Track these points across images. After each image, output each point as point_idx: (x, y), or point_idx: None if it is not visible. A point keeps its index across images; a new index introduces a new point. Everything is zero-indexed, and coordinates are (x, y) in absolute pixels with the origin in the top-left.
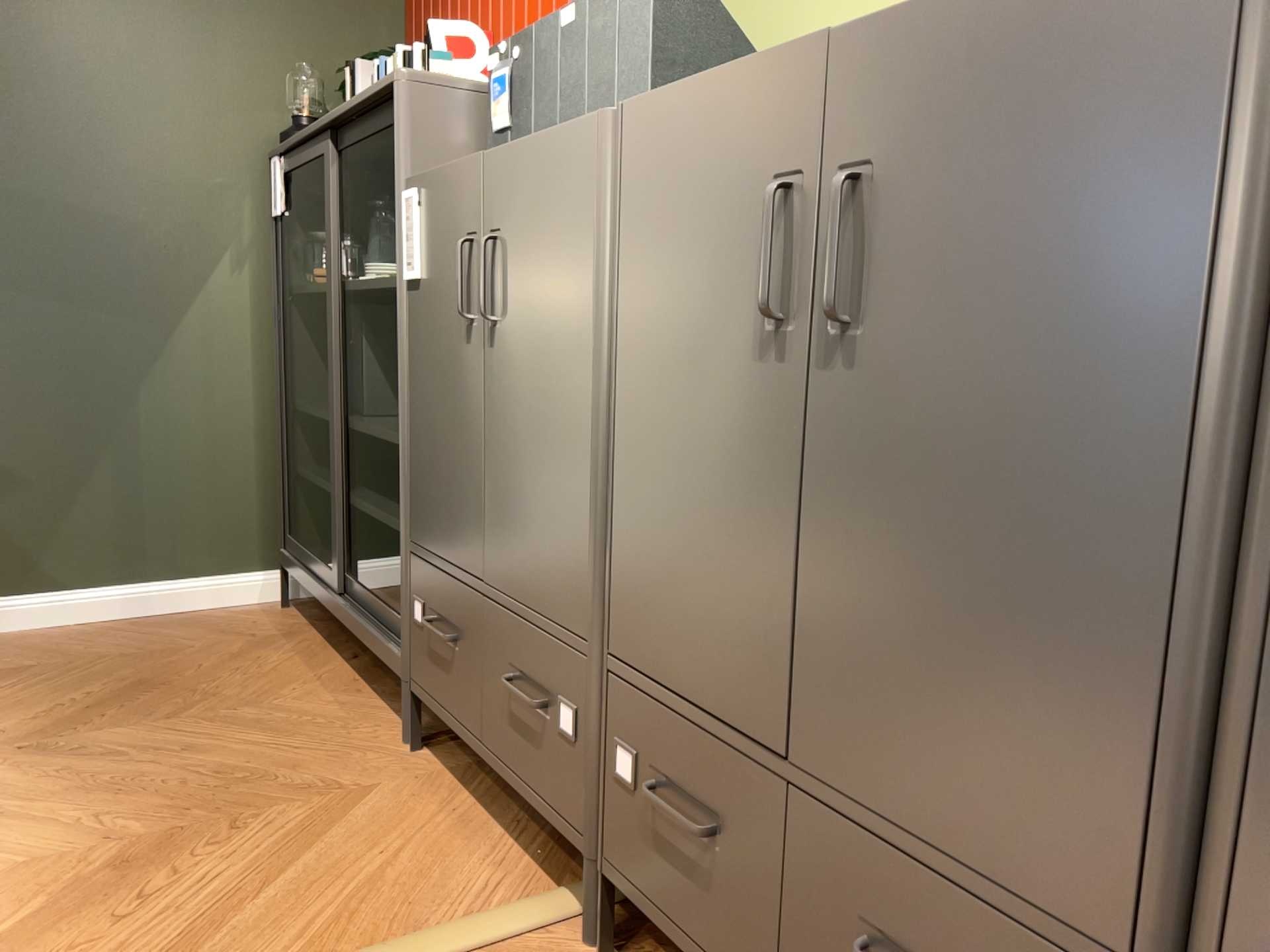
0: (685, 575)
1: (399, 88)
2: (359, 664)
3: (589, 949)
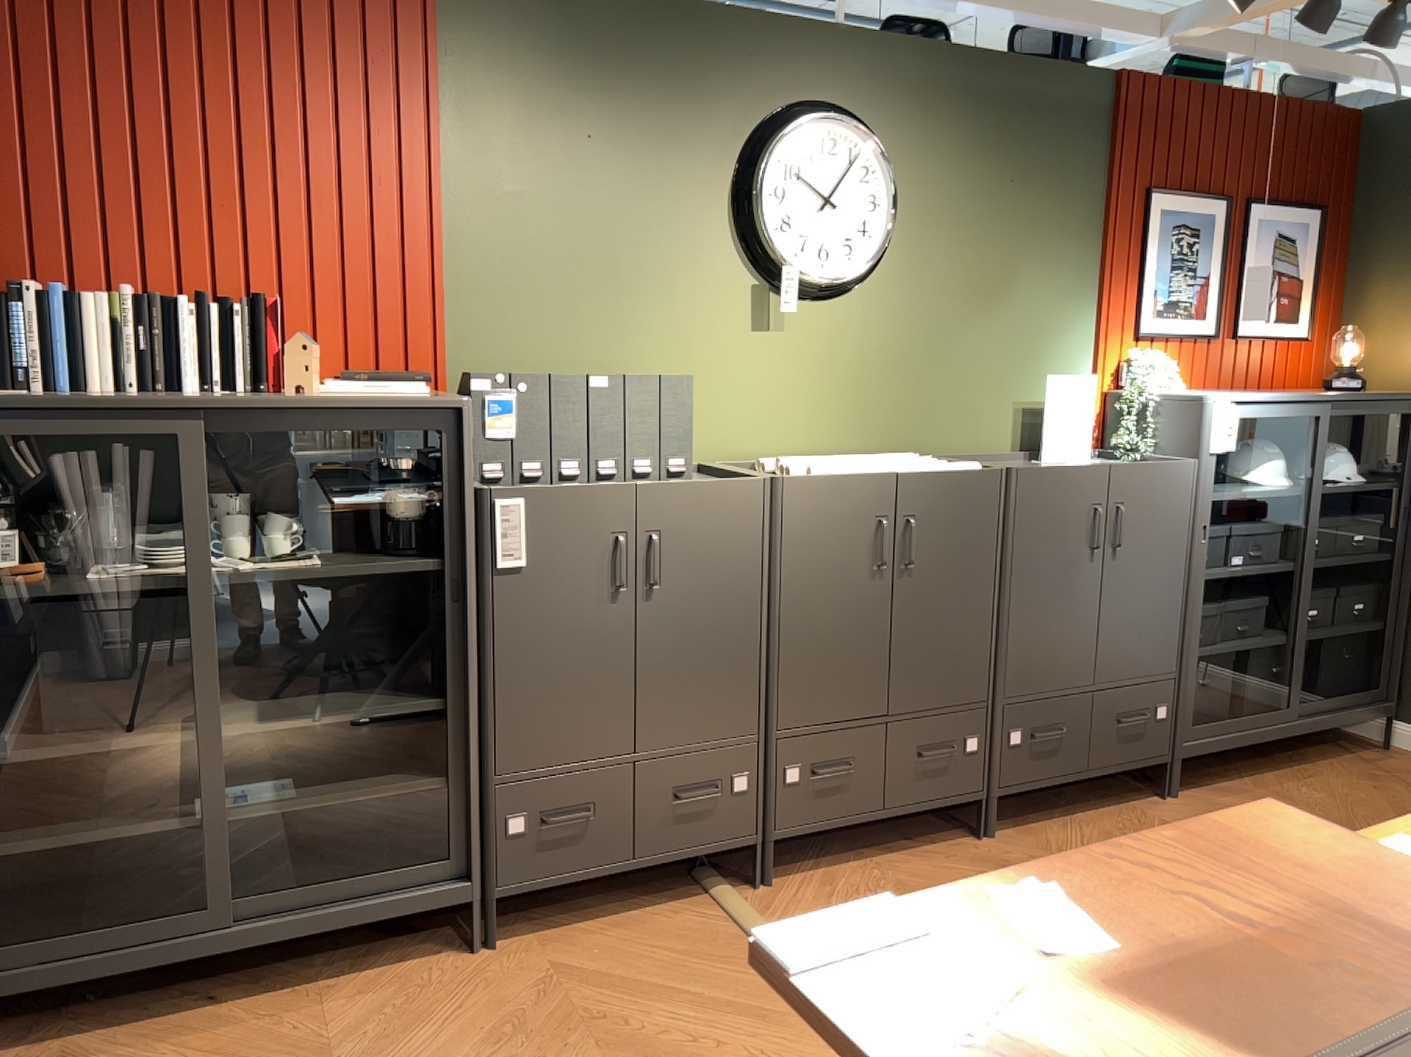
0: (833, 673)
1: (465, 410)
2: (238, 991)
3: (764, 886)
